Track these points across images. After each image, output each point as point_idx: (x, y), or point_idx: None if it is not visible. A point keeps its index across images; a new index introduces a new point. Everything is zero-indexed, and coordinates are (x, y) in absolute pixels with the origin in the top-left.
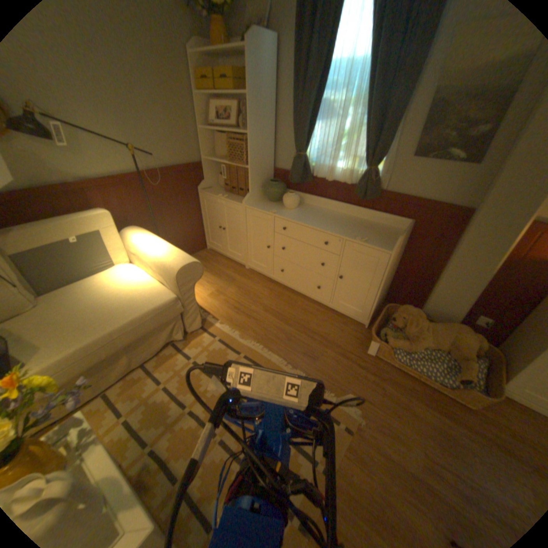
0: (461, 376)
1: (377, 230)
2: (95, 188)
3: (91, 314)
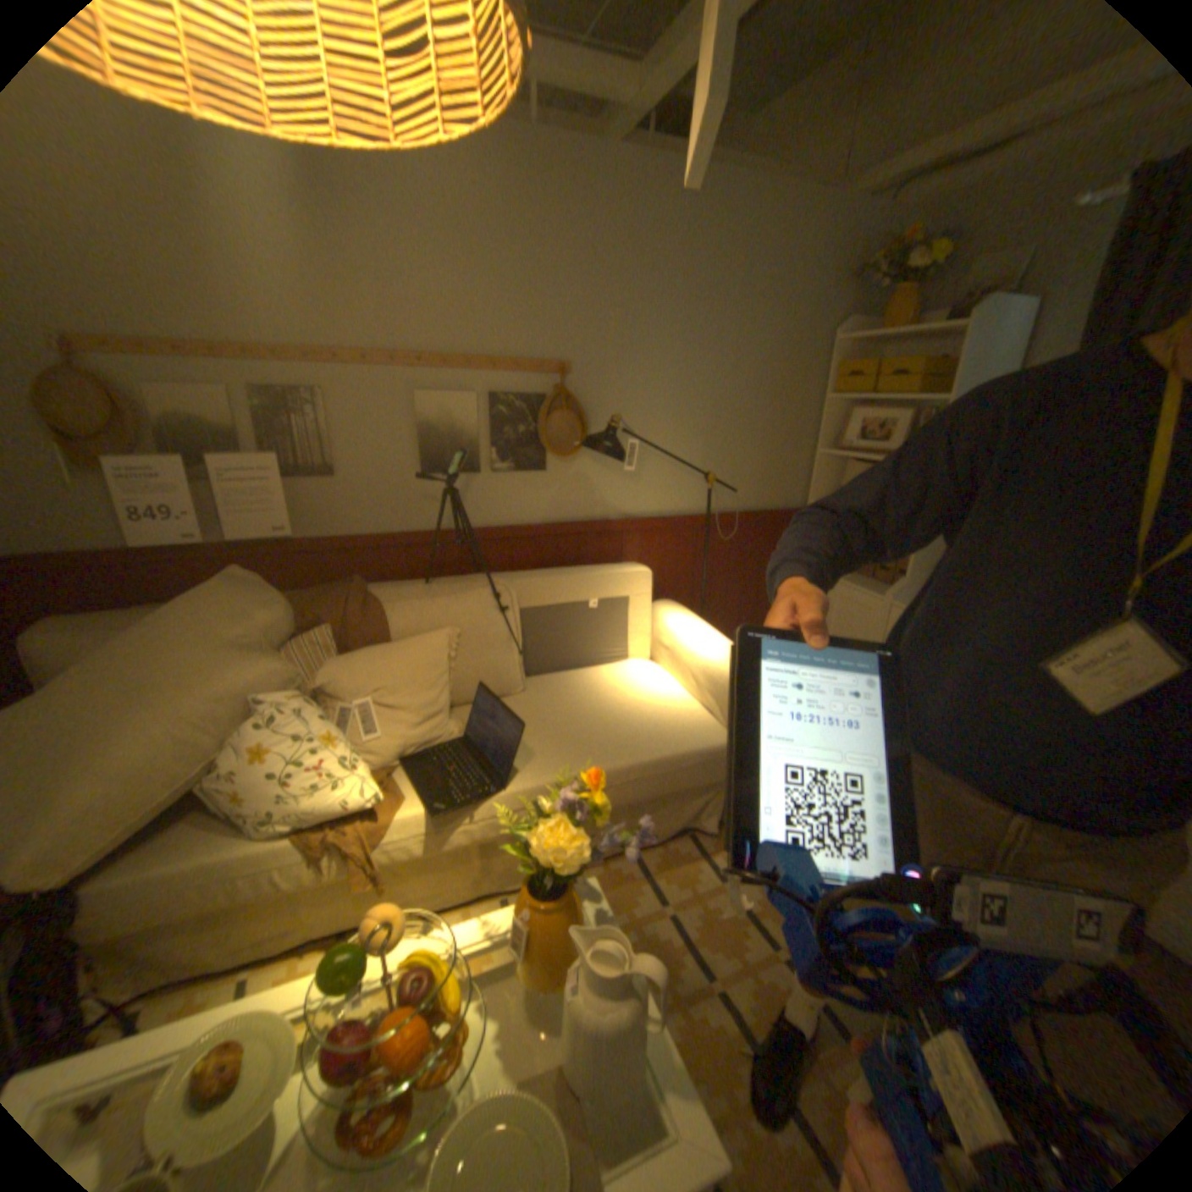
0: None
1: None
2: (637, 534)
3: (601, 729)
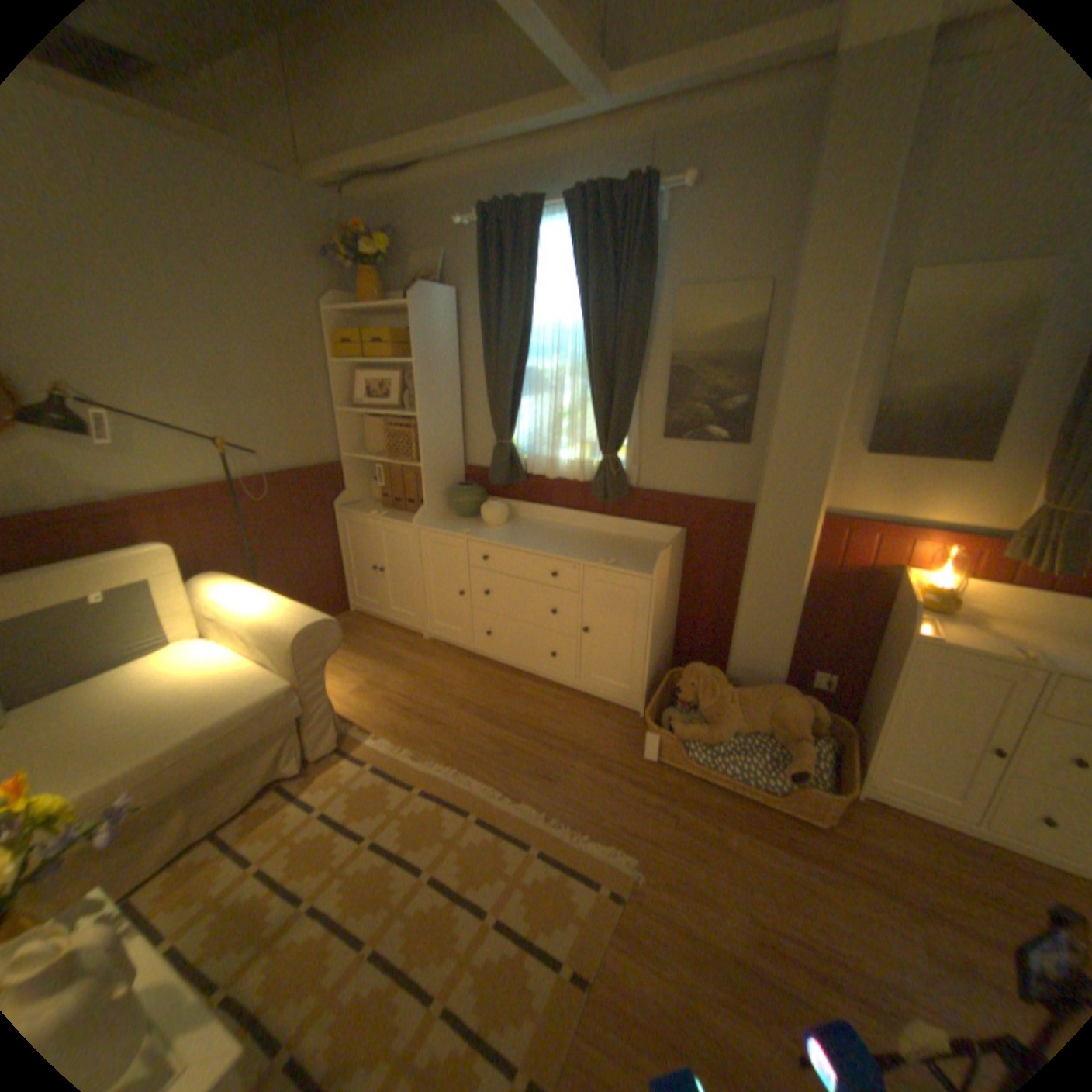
0: (791, 768)
1: (633, 548)
2: (147, 511)
3: (121, 730)
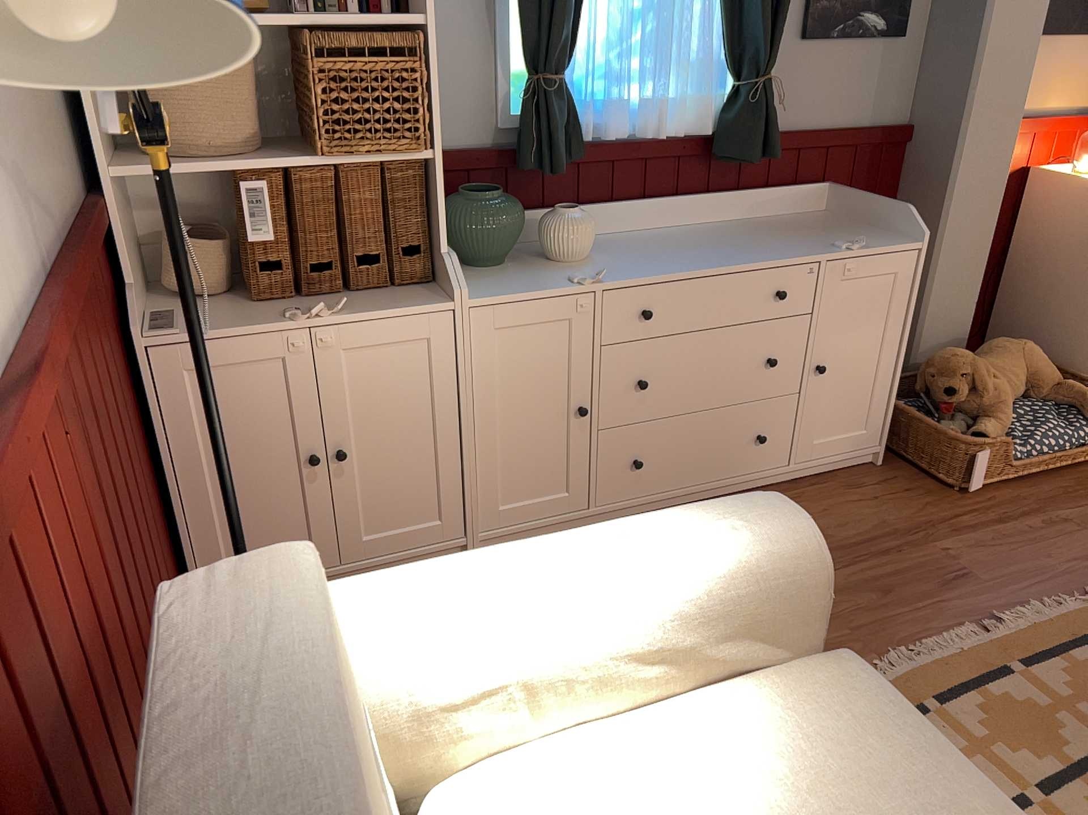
0: None
1: (803, 226)
2: (2, 487)
3: None
